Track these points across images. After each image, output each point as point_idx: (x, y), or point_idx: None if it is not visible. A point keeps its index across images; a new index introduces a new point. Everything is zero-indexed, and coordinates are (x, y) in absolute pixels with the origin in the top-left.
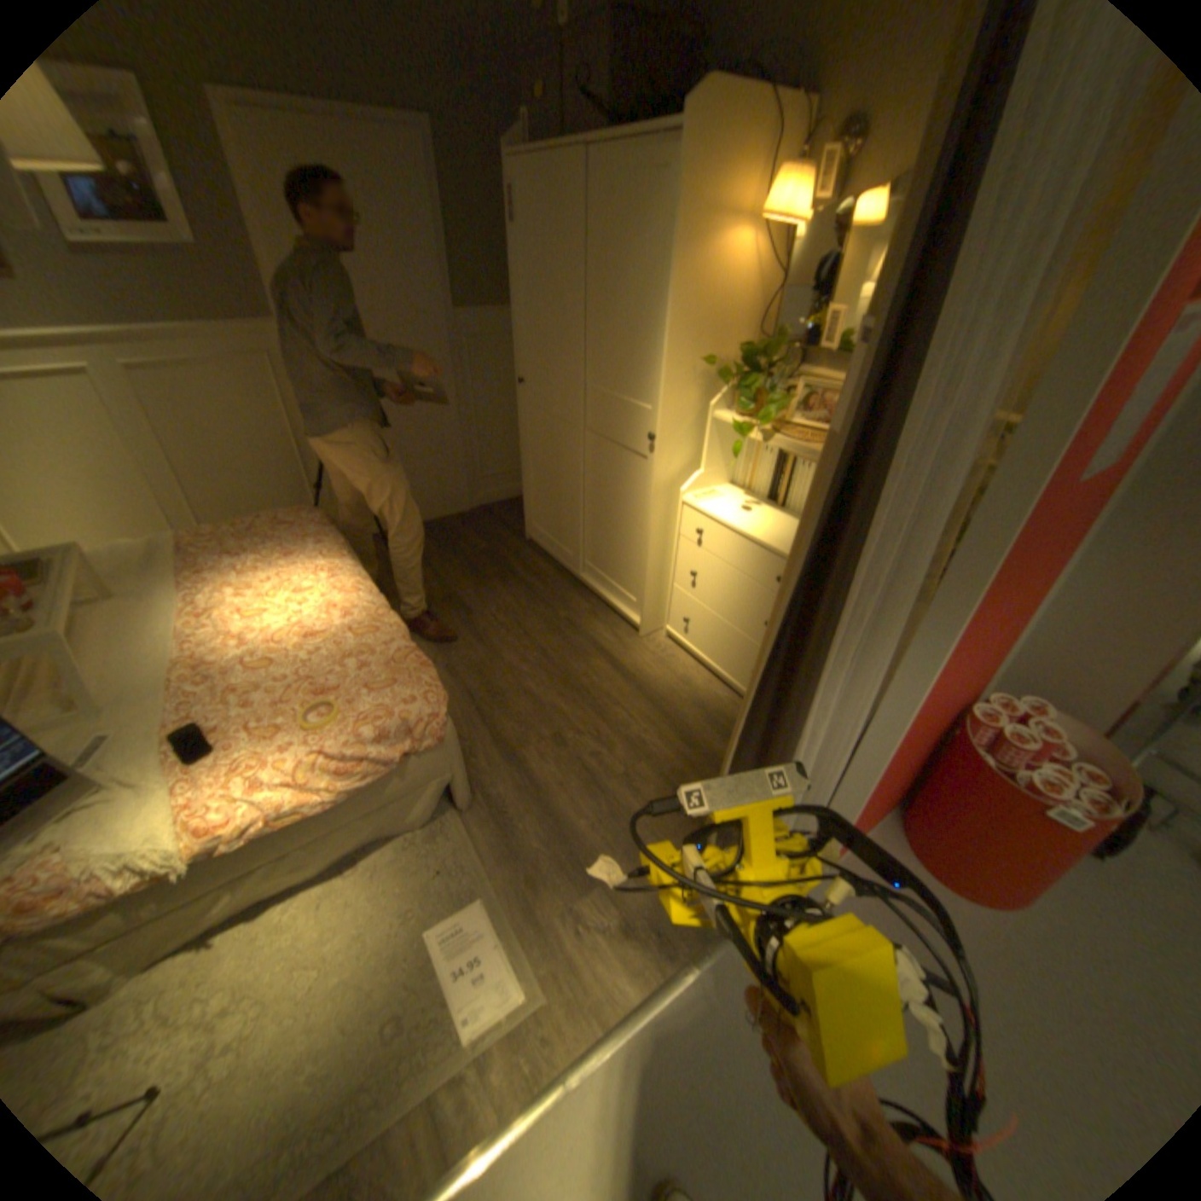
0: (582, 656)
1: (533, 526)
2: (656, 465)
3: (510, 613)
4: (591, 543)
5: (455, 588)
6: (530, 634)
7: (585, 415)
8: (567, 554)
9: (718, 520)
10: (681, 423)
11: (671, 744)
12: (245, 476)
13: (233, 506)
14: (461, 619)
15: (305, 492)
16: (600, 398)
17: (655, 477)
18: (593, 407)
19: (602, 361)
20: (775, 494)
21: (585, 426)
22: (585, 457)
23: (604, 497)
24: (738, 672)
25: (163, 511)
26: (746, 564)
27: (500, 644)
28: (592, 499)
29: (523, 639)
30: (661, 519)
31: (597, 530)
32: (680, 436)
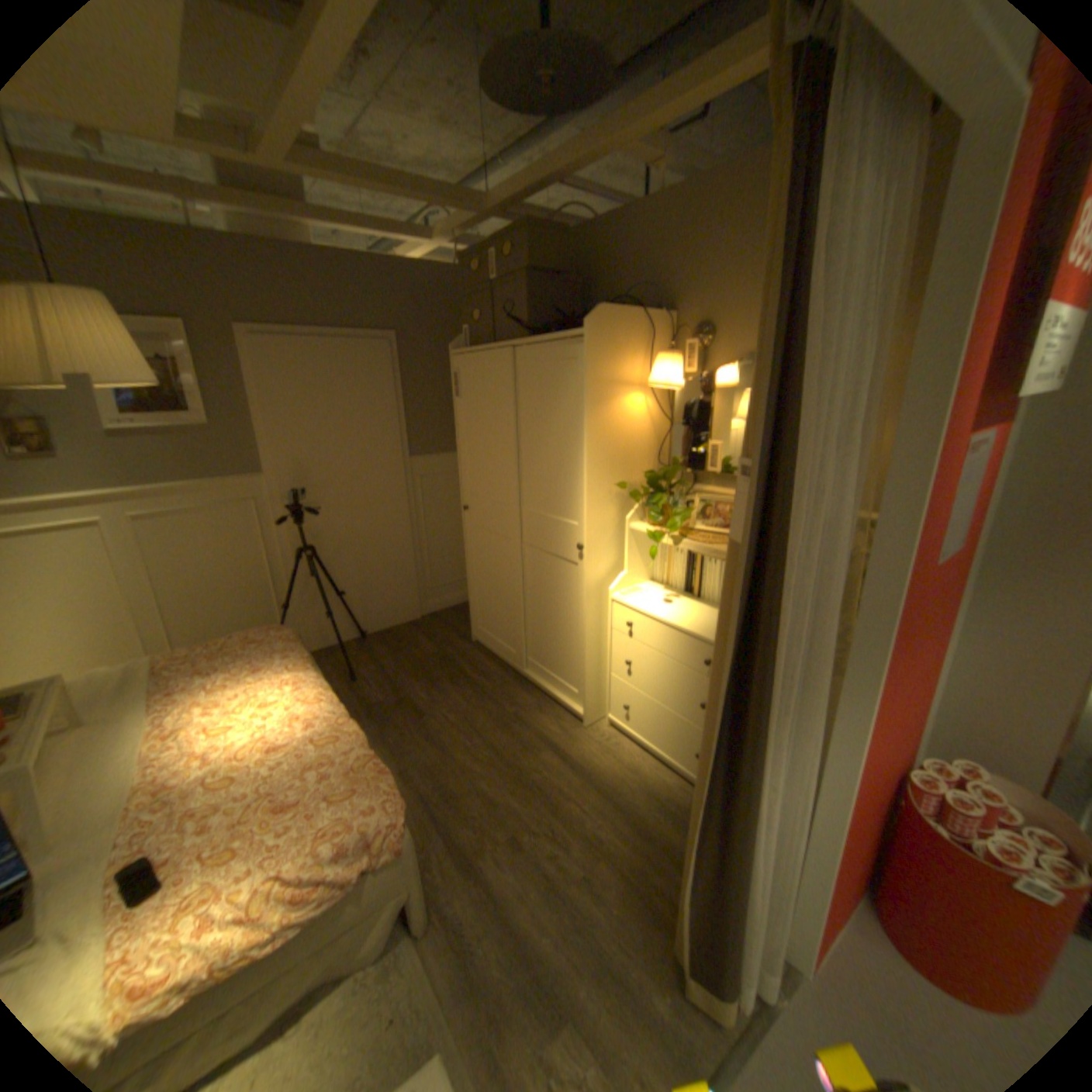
0: (532, 752)
1: (479, 628)
2: (586, 569)
3: (461, 713)
4: (533, 641)
5: (408, 692)
6: (481, 733)
7: (522, 533)
8: (511, 652)
9: (645, 613)
10: (604, 534)
11: (628, 840)
12: (221, 602)
13: (206, 629)
14: (414, 722)
15: (274, 612)
16: (534, 519)
17: (586, 579)
18: (528, 526)
19: (534, 490)
20: (691, 587)
21: (522, 541)
22: (524, 567)
23: (542, 599)
24: (683, 757)
25: (141, 638)
26: (676, 651)
27: (452, 746)
28: (532, 602)
29: (474, 738)
30: (595, 615)
31: (538, 629)
32: (604, 545)
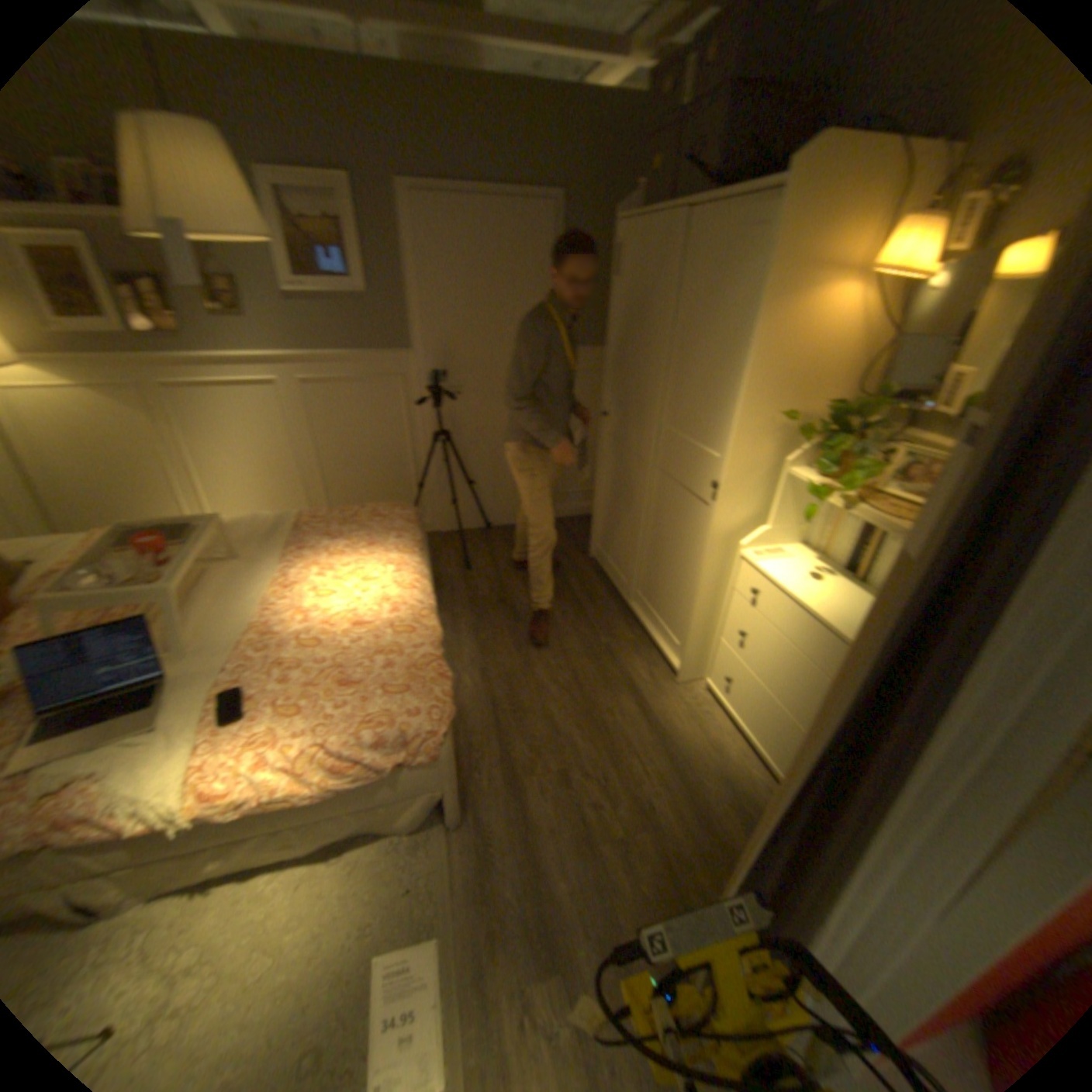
0: (613, 691)
1: (598, 547)
2: (718, 515)
3: (556, 629)
4: (646, 576)
5: (514, 593)
6: (569, 655)
7: (658, 454)
8: (623, 581)
9: (779, 586)
10: (753, 476)
11: (685, 822)
12: (372, 471)
13: (359, 493)
14: (510, 625)
15: (414, 489)
16: (674, 440)
17: (716, 527)
18: (666, 447)
19: (680, 405)
20: (857, 566)
21: (656, 464)
22: (652, 494)
23: (664, 535)
24: (781, 759)
25: (309, 491)
26: (806, 643)
27: (538, 659)
28: (653, 534)
29: (560, 659)
30: (718, 570)
31: (654, 565)
32: (749, 489)
